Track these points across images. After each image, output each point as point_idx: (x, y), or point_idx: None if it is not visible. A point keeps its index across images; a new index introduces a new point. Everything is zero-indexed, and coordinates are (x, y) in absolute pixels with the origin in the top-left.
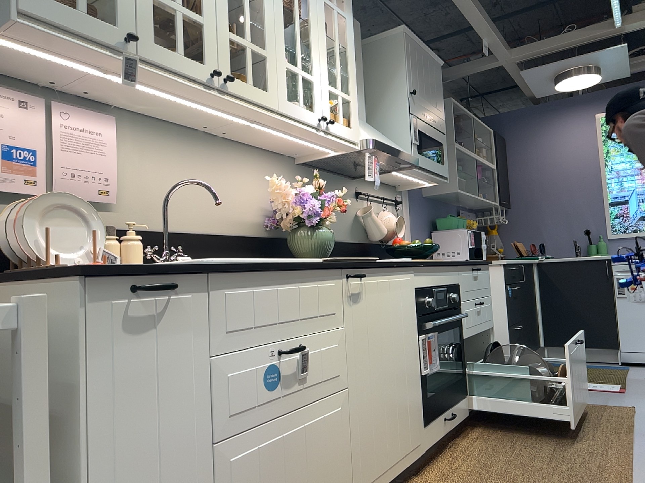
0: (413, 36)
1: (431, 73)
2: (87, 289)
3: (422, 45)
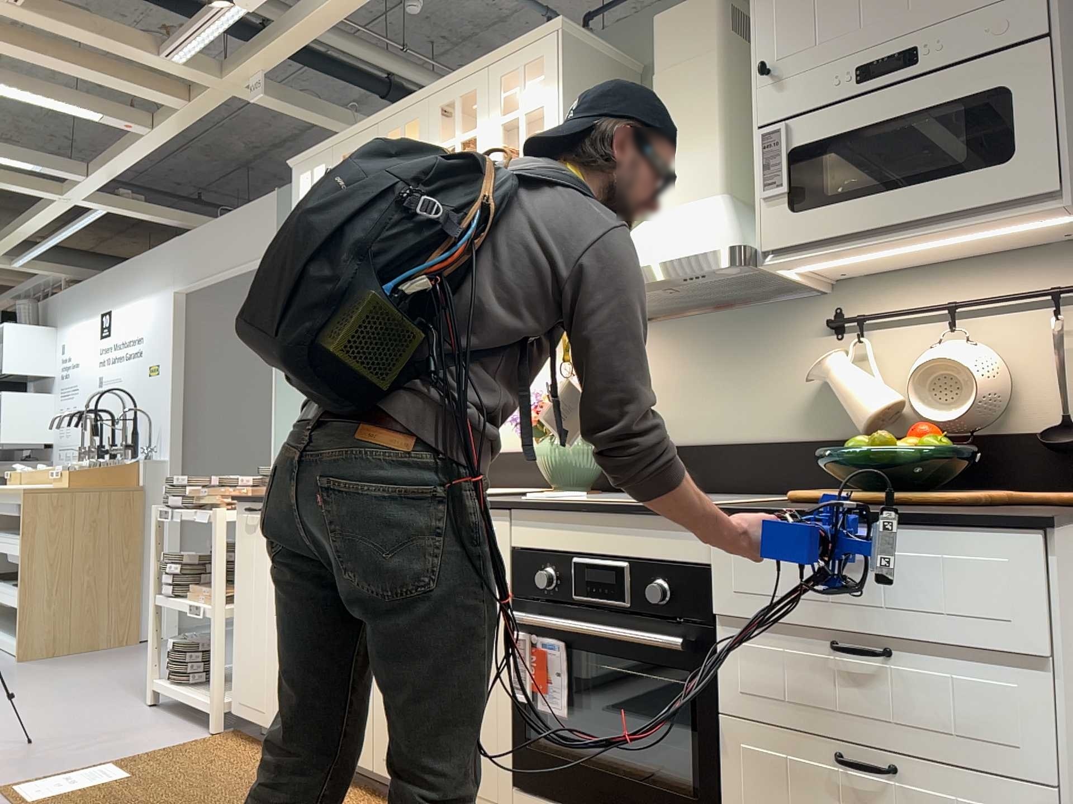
0: None
1: None
2: (239, 507)
3: None
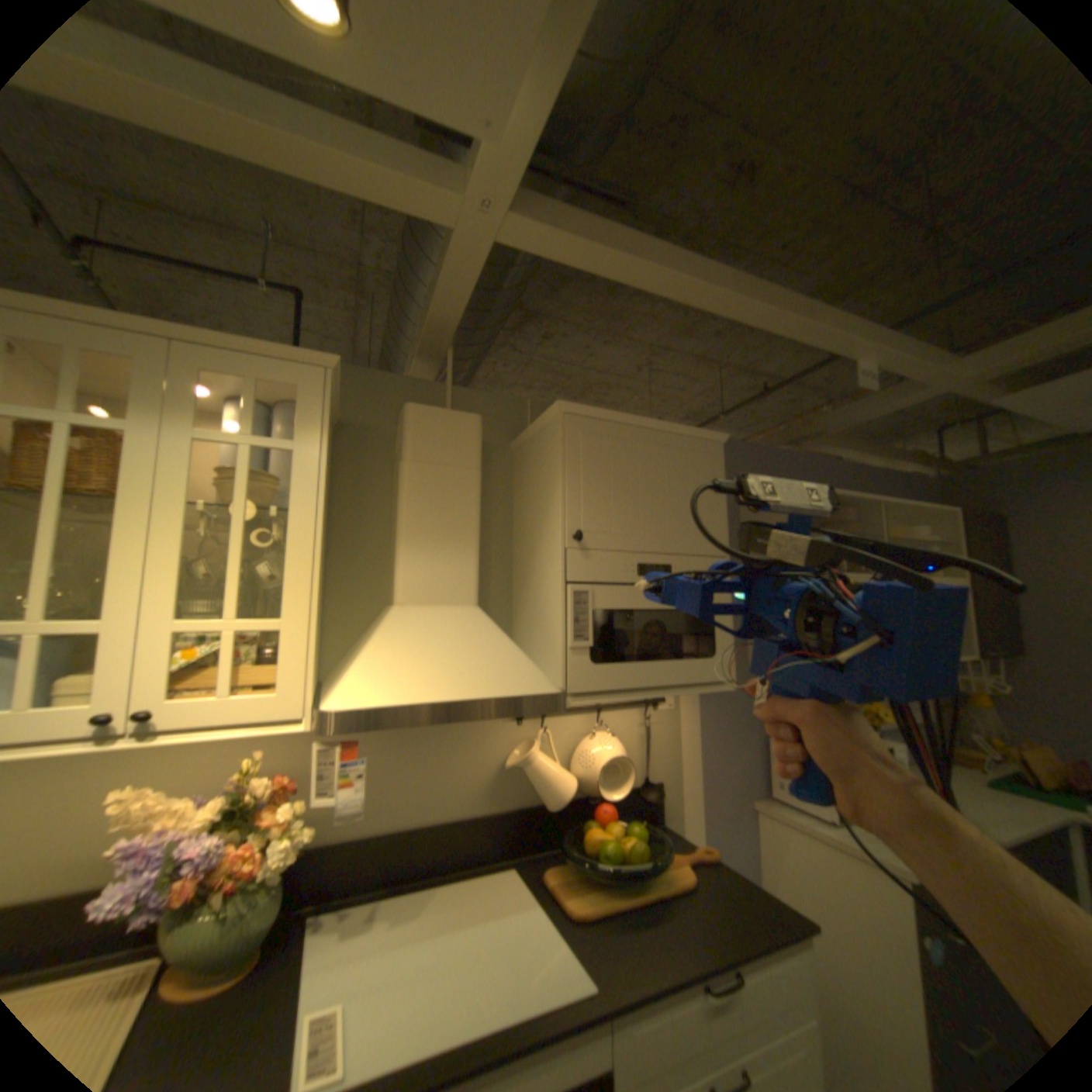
0: (594, 413)
1: (671, 469)
2: None
3: (634, 421)
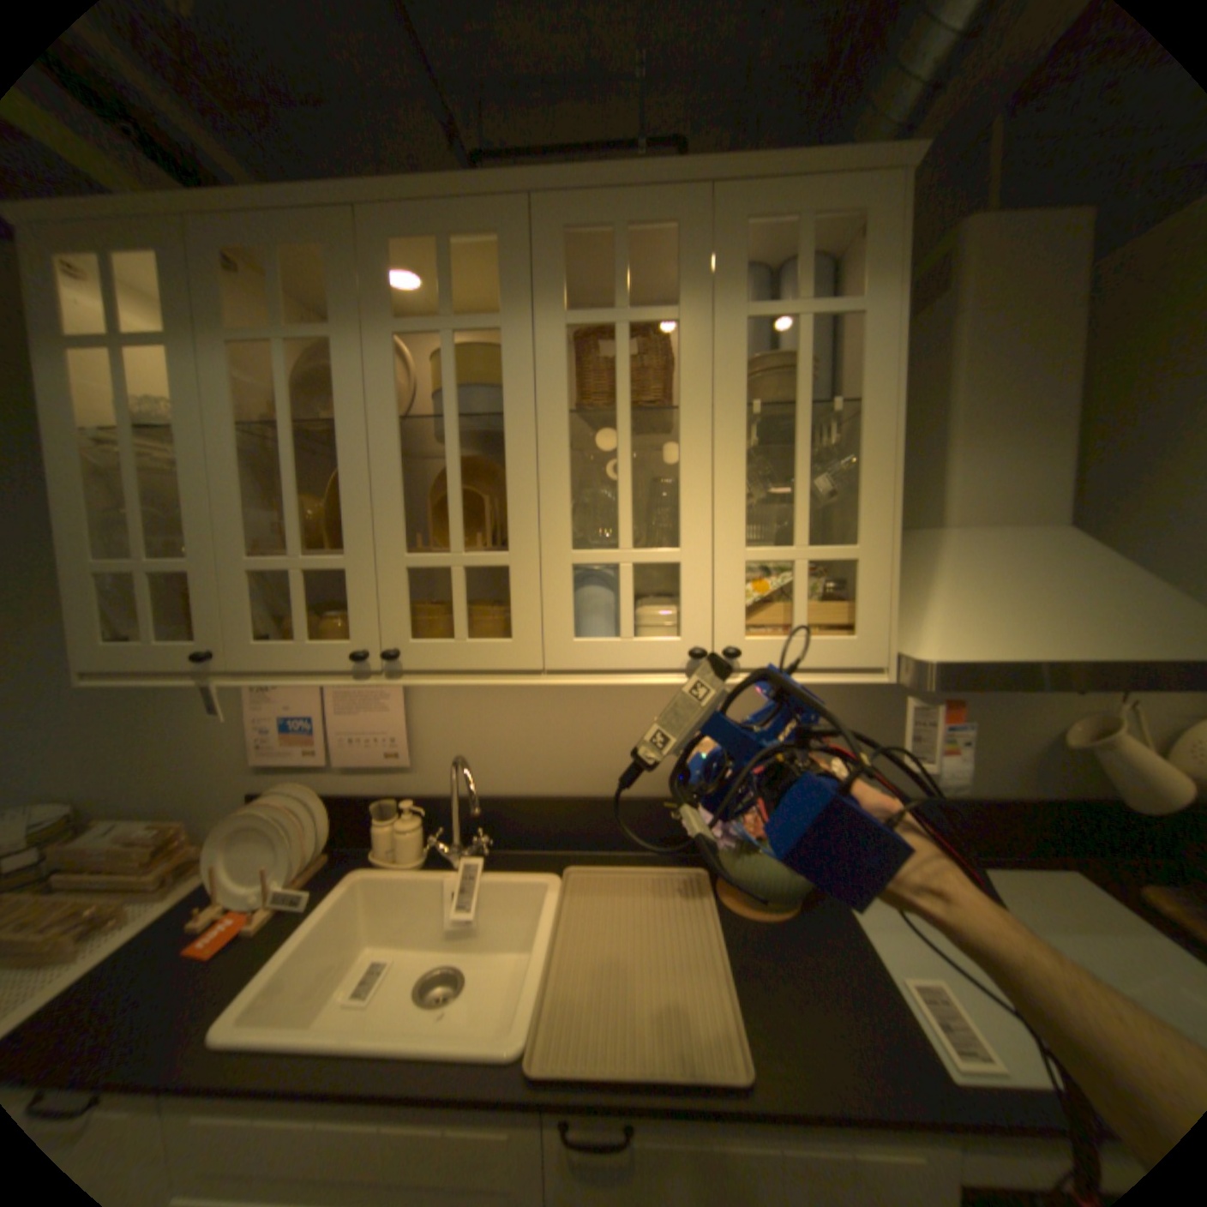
0: None
1: None
2: None
3: None
